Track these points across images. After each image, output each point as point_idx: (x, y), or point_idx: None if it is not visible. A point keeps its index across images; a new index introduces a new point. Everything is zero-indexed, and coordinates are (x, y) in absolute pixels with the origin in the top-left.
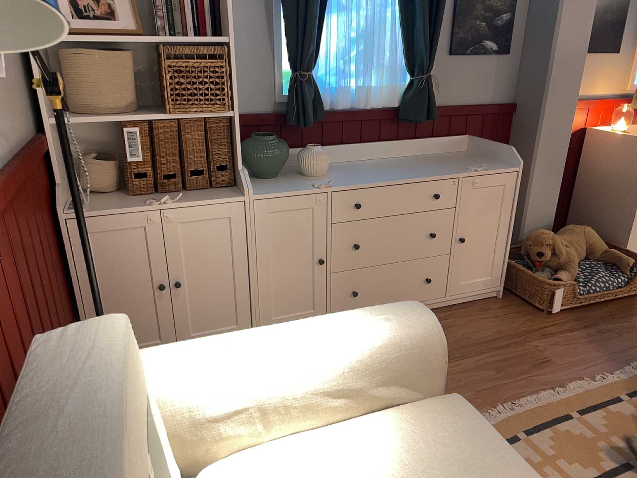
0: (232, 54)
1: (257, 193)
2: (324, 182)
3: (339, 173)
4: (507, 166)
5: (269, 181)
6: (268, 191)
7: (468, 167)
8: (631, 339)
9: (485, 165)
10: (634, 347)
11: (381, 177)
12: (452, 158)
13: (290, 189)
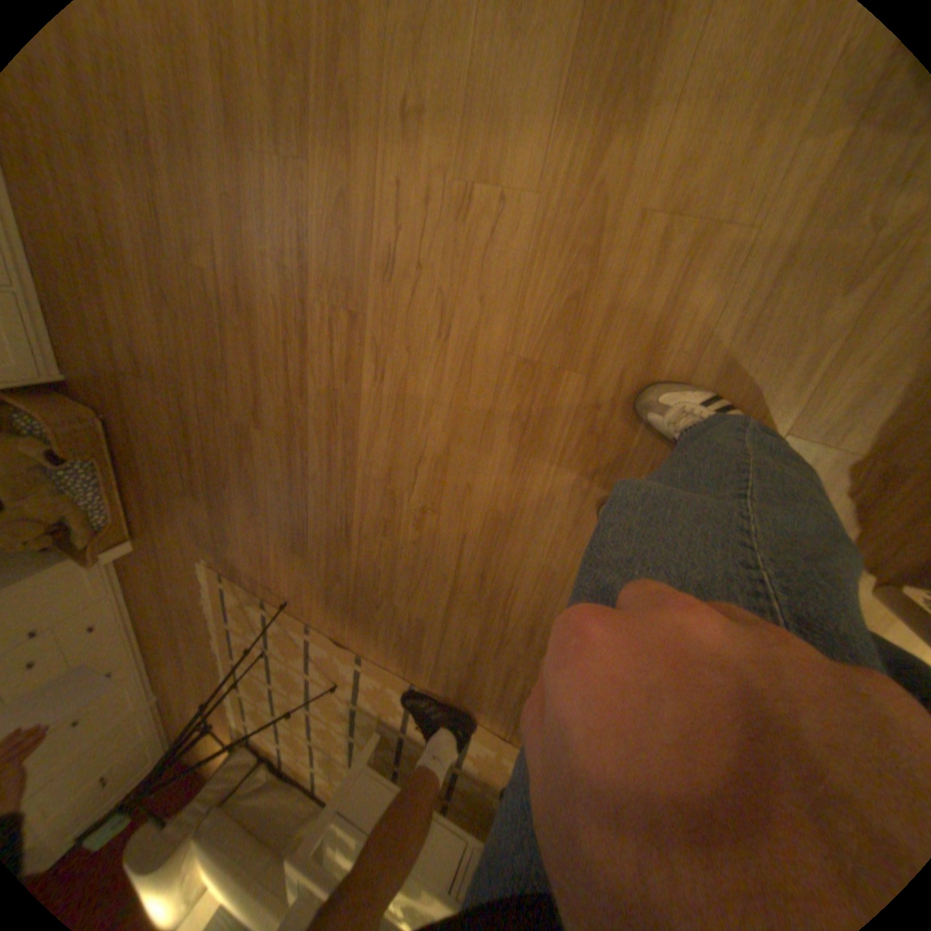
0: None
1: None
2: None
3: None
4: None
5: None
6: None
7: None
8: (163, 531)
9: None
10: (173, 544)
11: None
12: None
13: None
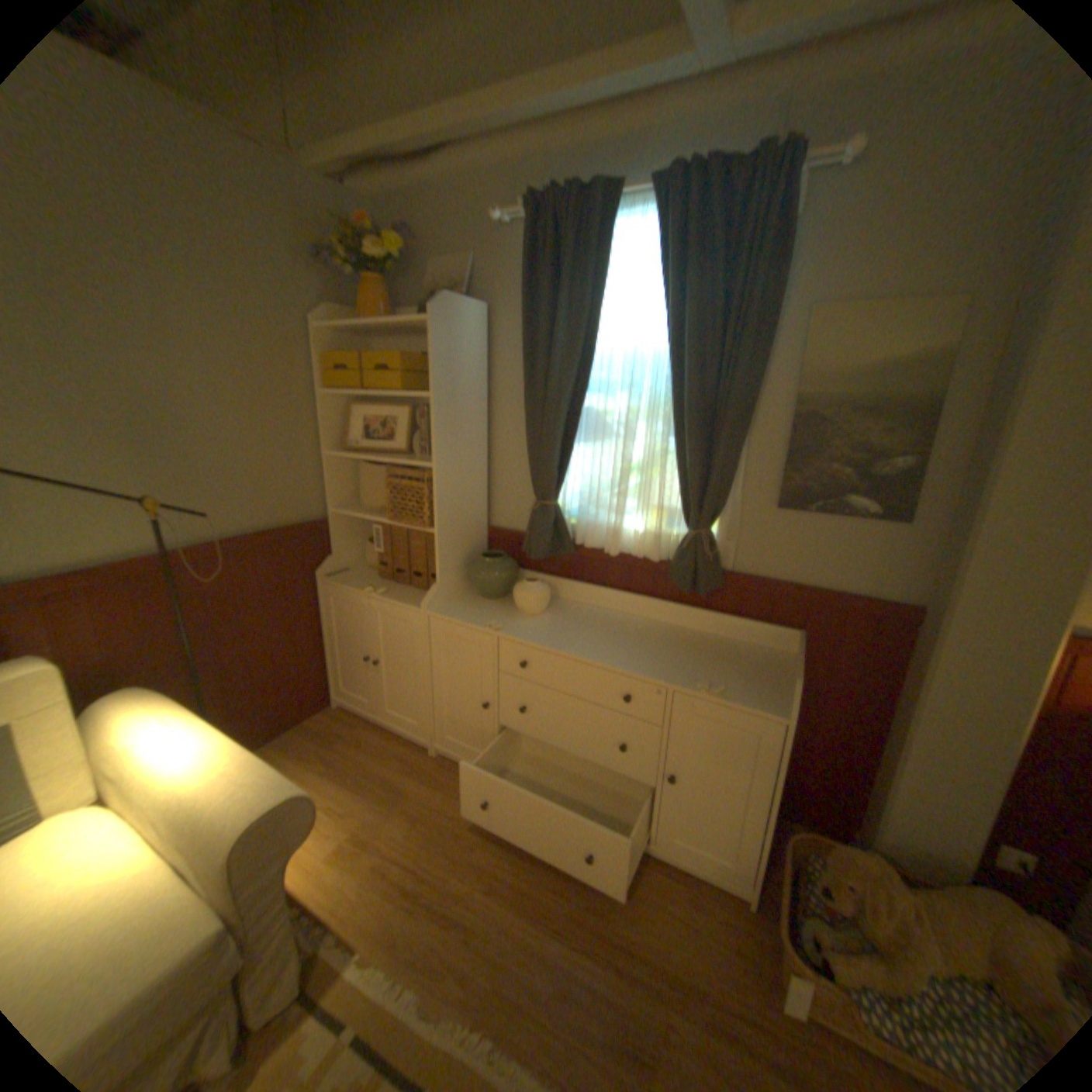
0: (436, 478)
1: (439, 609)
2: (498, 623)
3: (551, 619)
4: (778, 708)
5: (479, 602)
6: (449, 612)
7: (710, 679)
8: None
9: (744, 690)
10: None
11: (570, 644)
12: (733, 657)
13: (469, 617)
